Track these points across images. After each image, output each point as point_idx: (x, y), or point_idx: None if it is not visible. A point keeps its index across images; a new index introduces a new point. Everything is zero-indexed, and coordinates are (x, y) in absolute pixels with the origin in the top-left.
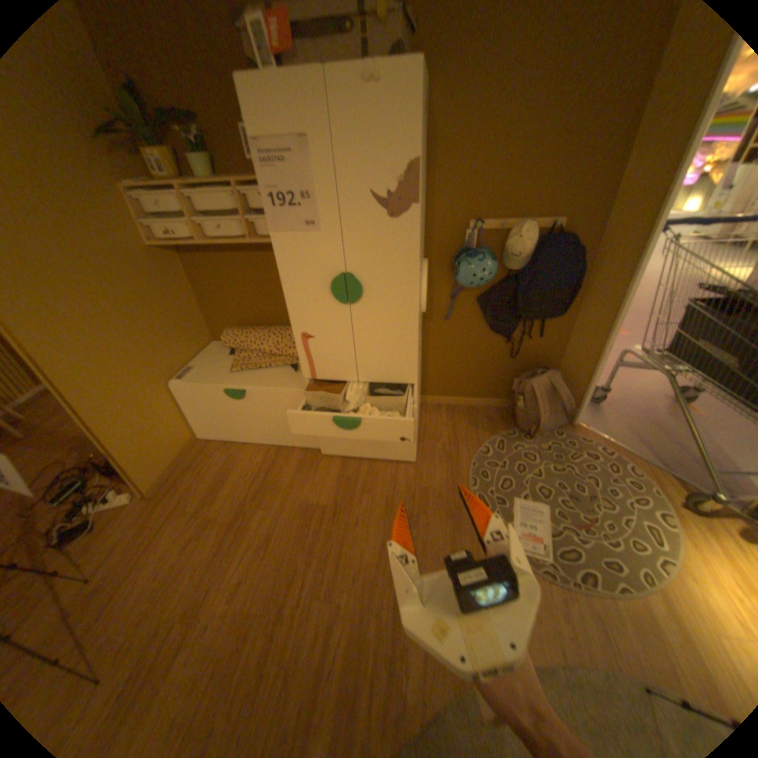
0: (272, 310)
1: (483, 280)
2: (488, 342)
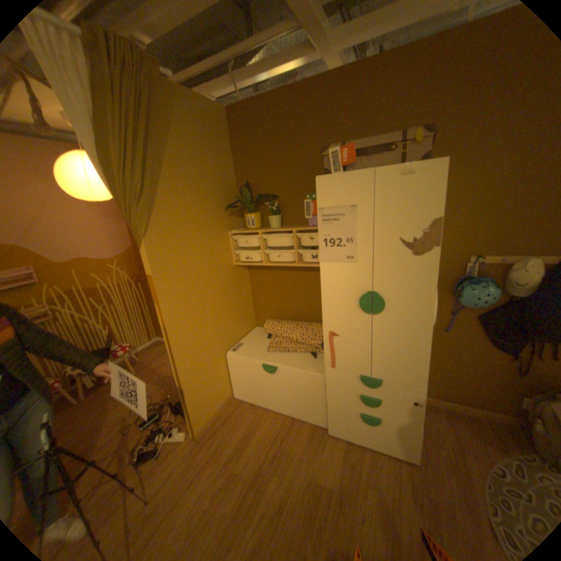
0: (301, 310)
1: (488, 303)
2: (492, 357)
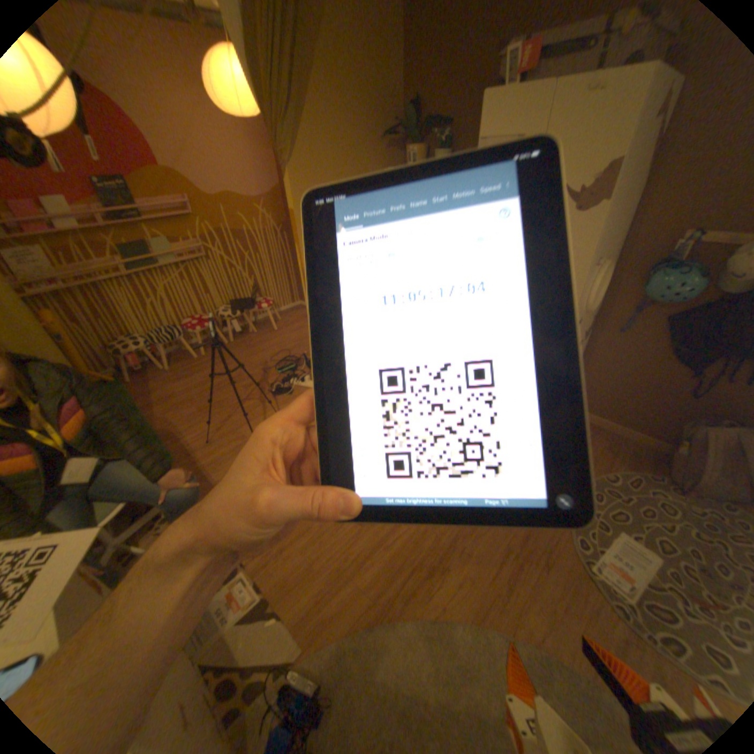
0: None
1: (680, 295)
2: (668, 370)
